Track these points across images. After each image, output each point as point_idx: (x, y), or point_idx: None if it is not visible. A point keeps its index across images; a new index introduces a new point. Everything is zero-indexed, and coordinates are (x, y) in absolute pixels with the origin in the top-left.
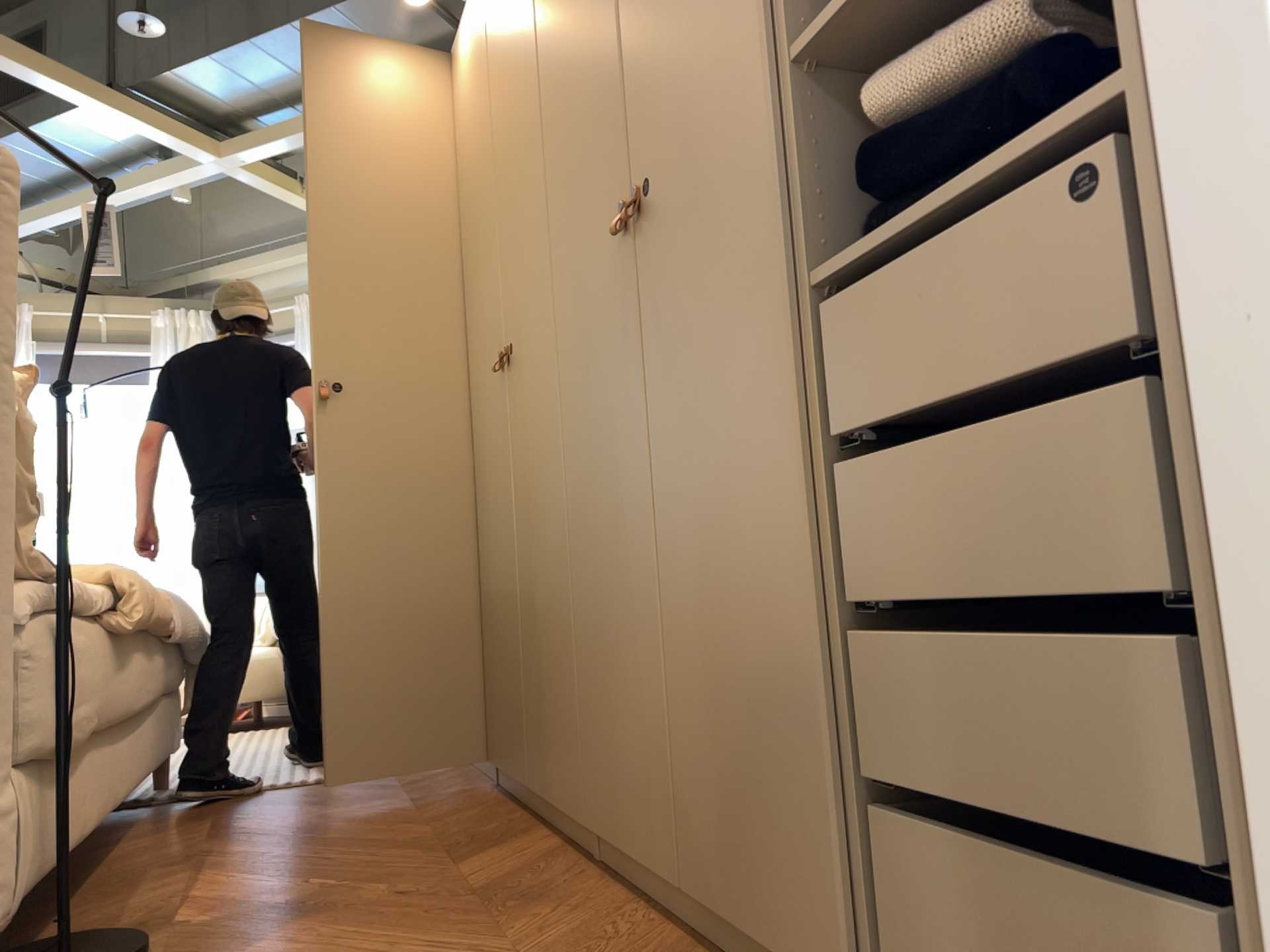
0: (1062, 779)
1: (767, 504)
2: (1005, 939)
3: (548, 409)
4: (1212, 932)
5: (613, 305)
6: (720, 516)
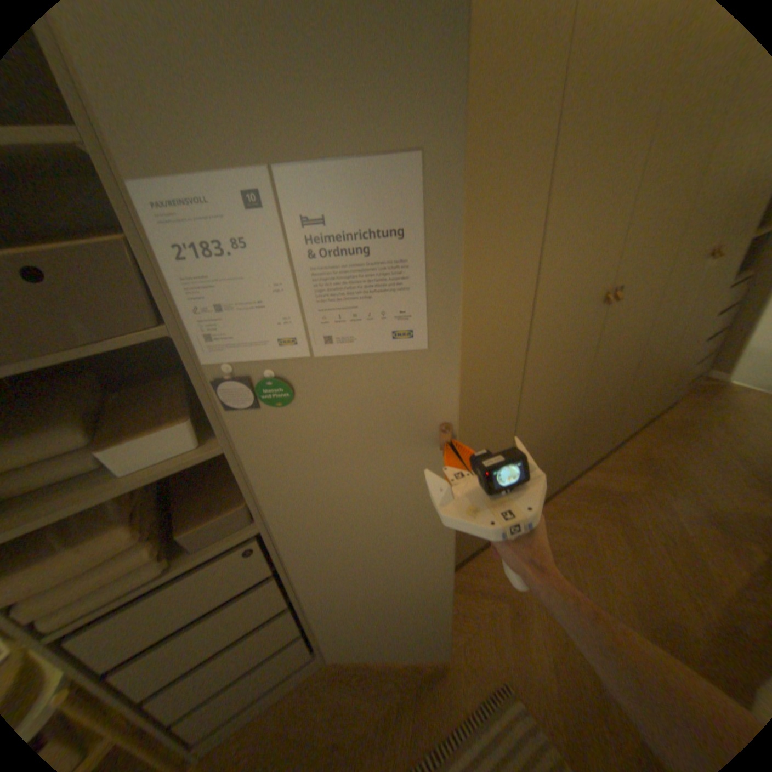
0: (715, 350)
1: (707, 331)
2: (700, 372)
3: (641, 323)
4: (716, 355)
5: (695, 281)
6: (696, 337)
